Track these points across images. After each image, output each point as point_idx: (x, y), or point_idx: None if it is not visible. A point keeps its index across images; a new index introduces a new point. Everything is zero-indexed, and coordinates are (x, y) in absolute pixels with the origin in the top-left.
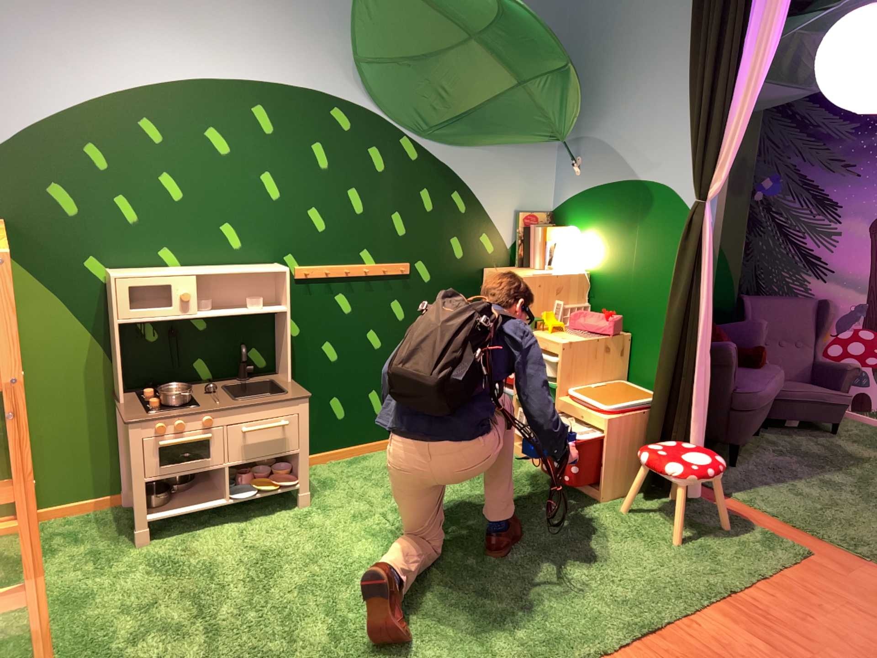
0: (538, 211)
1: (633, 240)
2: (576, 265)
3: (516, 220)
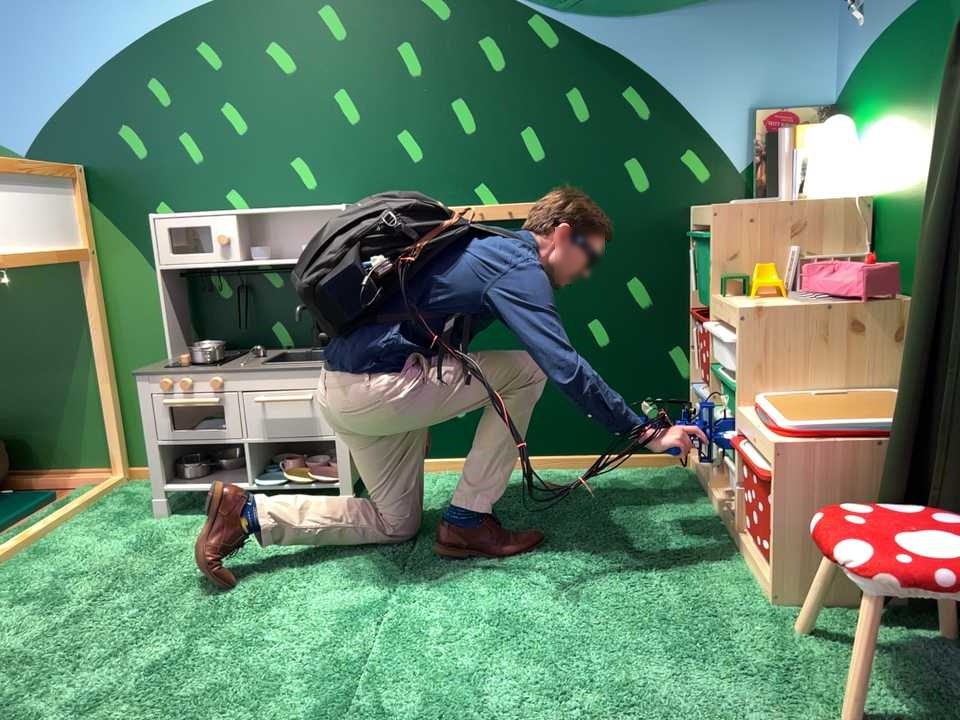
0: (798, 102)
1: (927, 104)
2: (841, 178)
3: (749, 121)
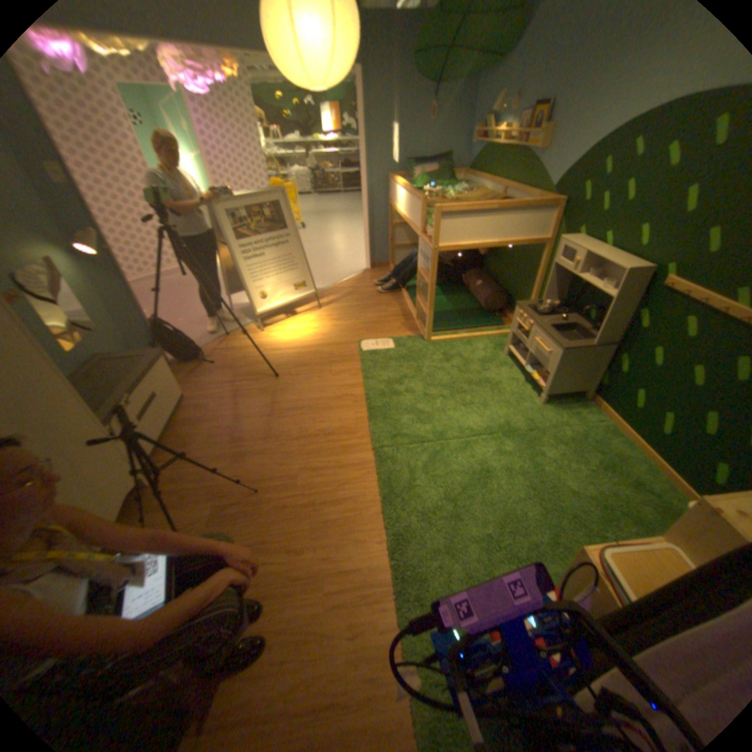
0: None
1: None
2: None
3: None
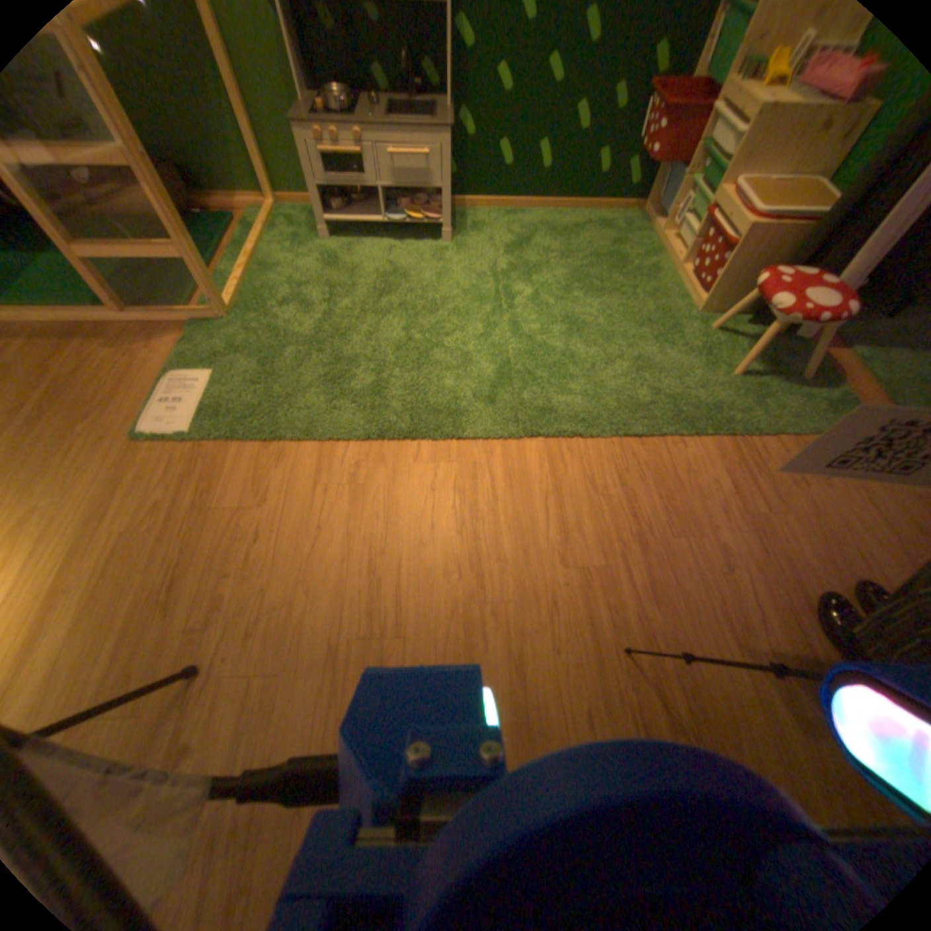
0: None
1: None
2: None
3: None
